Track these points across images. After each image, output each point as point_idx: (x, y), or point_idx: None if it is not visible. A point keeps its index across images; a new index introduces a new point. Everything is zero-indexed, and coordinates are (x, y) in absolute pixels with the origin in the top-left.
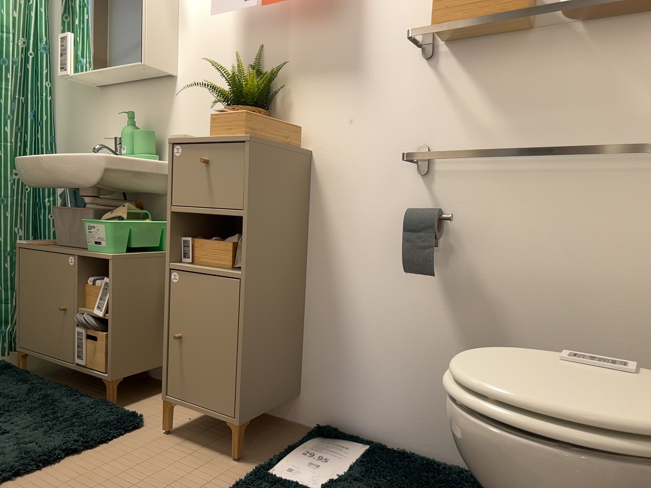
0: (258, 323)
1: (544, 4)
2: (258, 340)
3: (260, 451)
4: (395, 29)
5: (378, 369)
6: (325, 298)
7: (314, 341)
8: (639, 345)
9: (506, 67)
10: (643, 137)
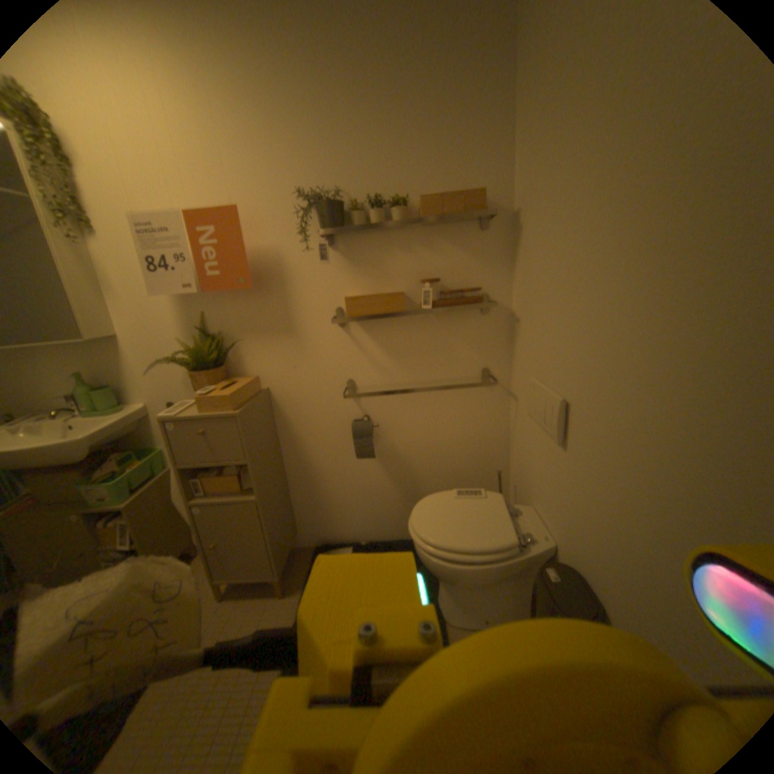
0: (273, 519)
1: (413, 293)
2: (275, 528)
3: (293, 586)
4: (317, 302)
5: (348, 506)
6: (303, 476)
7: (301, 501)
8: (478, 463)
9: (396, 330)
10: (470, 367)
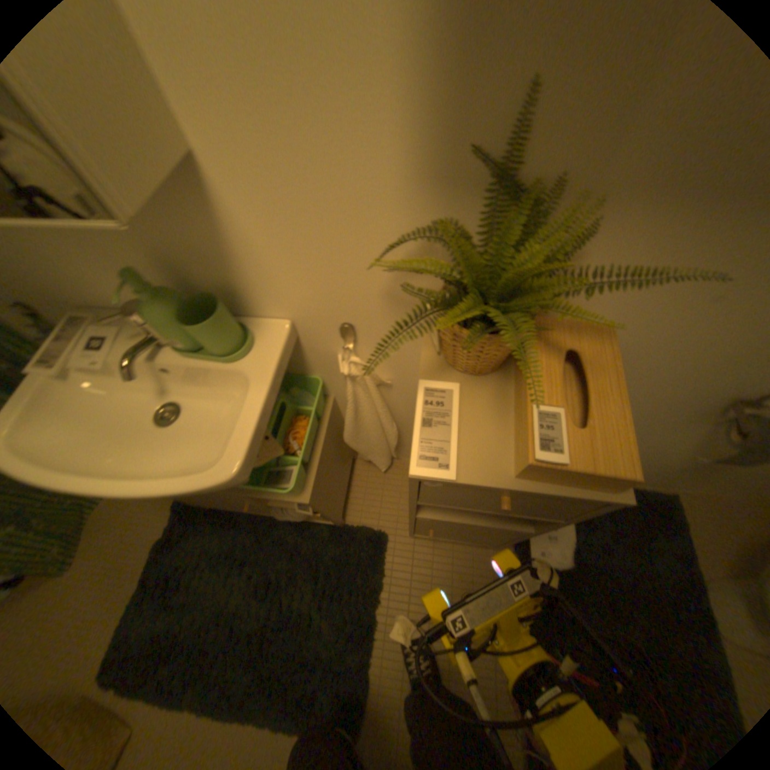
0: None
1: None
2: None
3: None
4: None
5: None
6: None
7: None
8: None
9: None
10: None
